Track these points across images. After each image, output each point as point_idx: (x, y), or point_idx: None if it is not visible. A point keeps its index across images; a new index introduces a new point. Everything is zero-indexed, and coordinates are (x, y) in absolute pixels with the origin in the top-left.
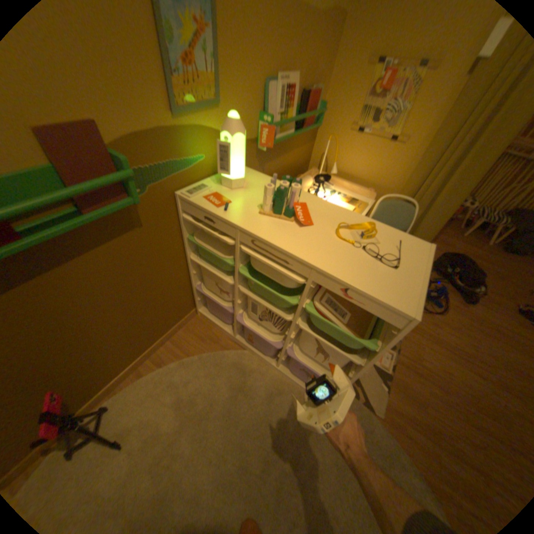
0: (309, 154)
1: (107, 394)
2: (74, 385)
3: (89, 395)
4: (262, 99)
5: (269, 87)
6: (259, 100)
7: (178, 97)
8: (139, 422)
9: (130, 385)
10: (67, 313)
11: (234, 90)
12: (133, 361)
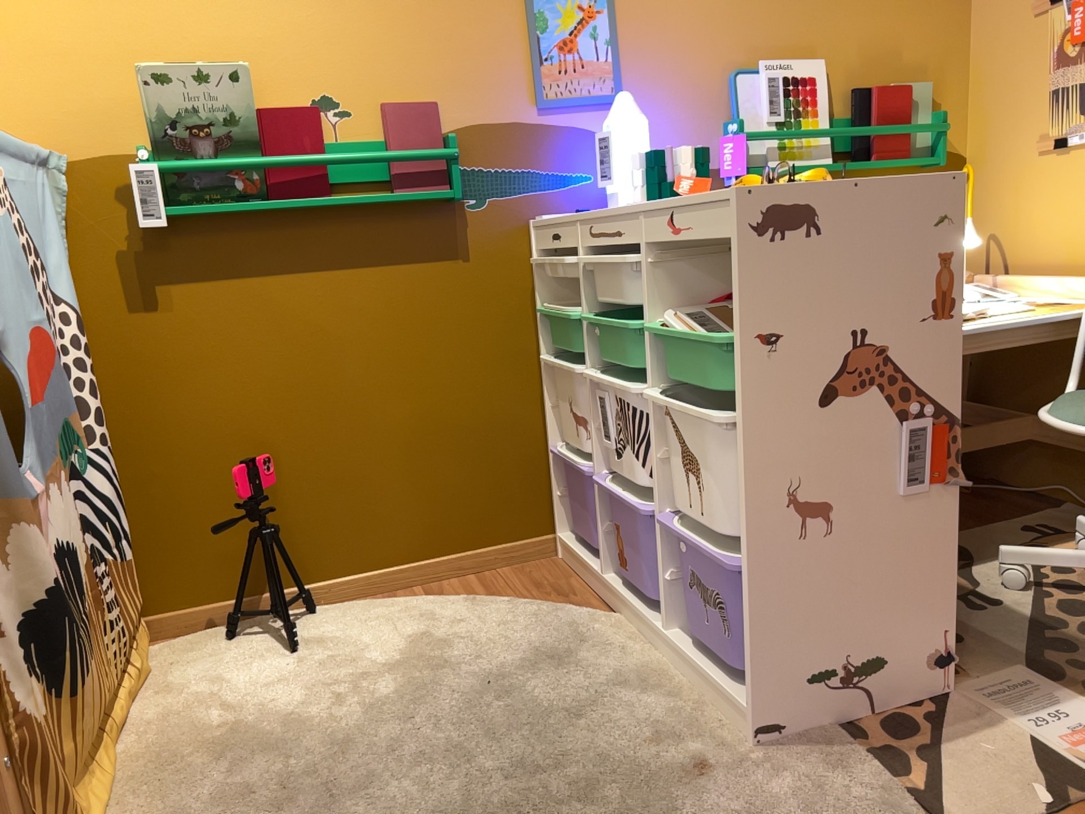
0: None
1: (328, 599)
2: (295, 511)
3: (303, 566)
4: (725, 105)
5: (737, 84)
6: (717, 105)
7: (547, 89)
8: (341, 637)
9: (366, 601)
10: (335, 349)
11: (653, 87)
12: (392, 563)
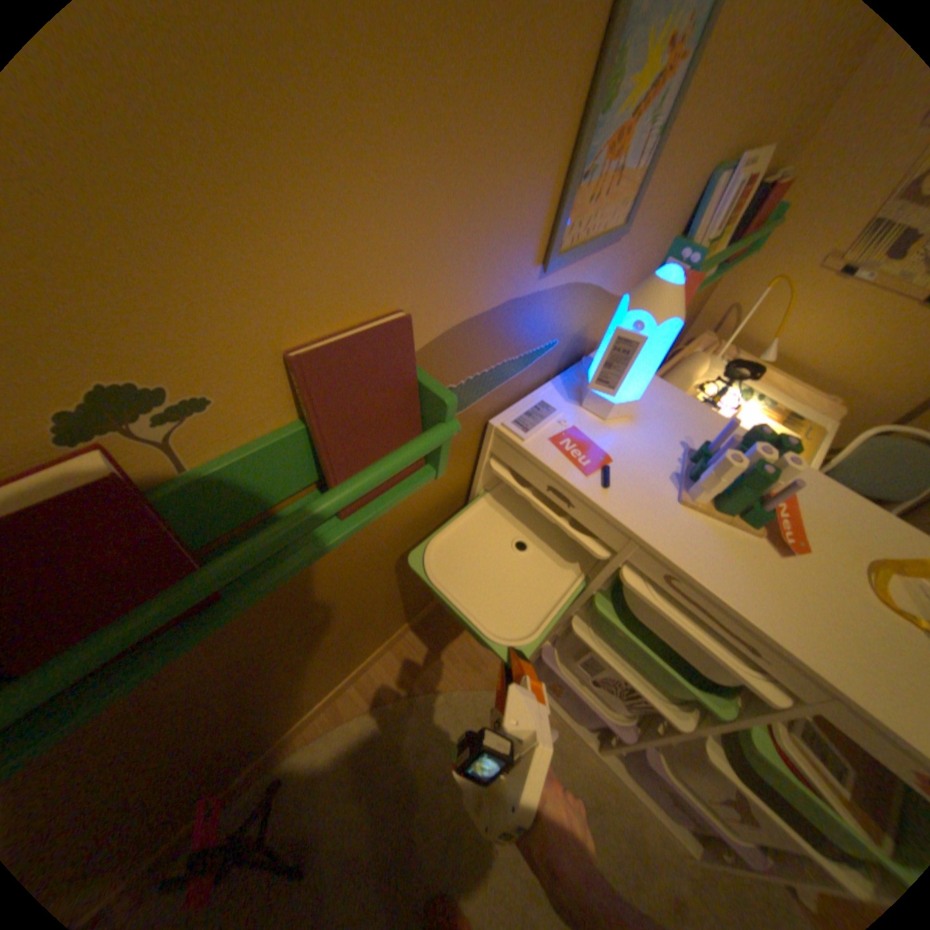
0: (704, 303)
1: (281, 750)
2: (236, 754)
3: (253, 758)
4: (692, 211)
5: (718, 186)
6: (687, 213)
7: (570, 233)
8: (336, 823)
9: (321, 737)
10: (255, 662)
11: (660, 199)
12: (330, 692)
